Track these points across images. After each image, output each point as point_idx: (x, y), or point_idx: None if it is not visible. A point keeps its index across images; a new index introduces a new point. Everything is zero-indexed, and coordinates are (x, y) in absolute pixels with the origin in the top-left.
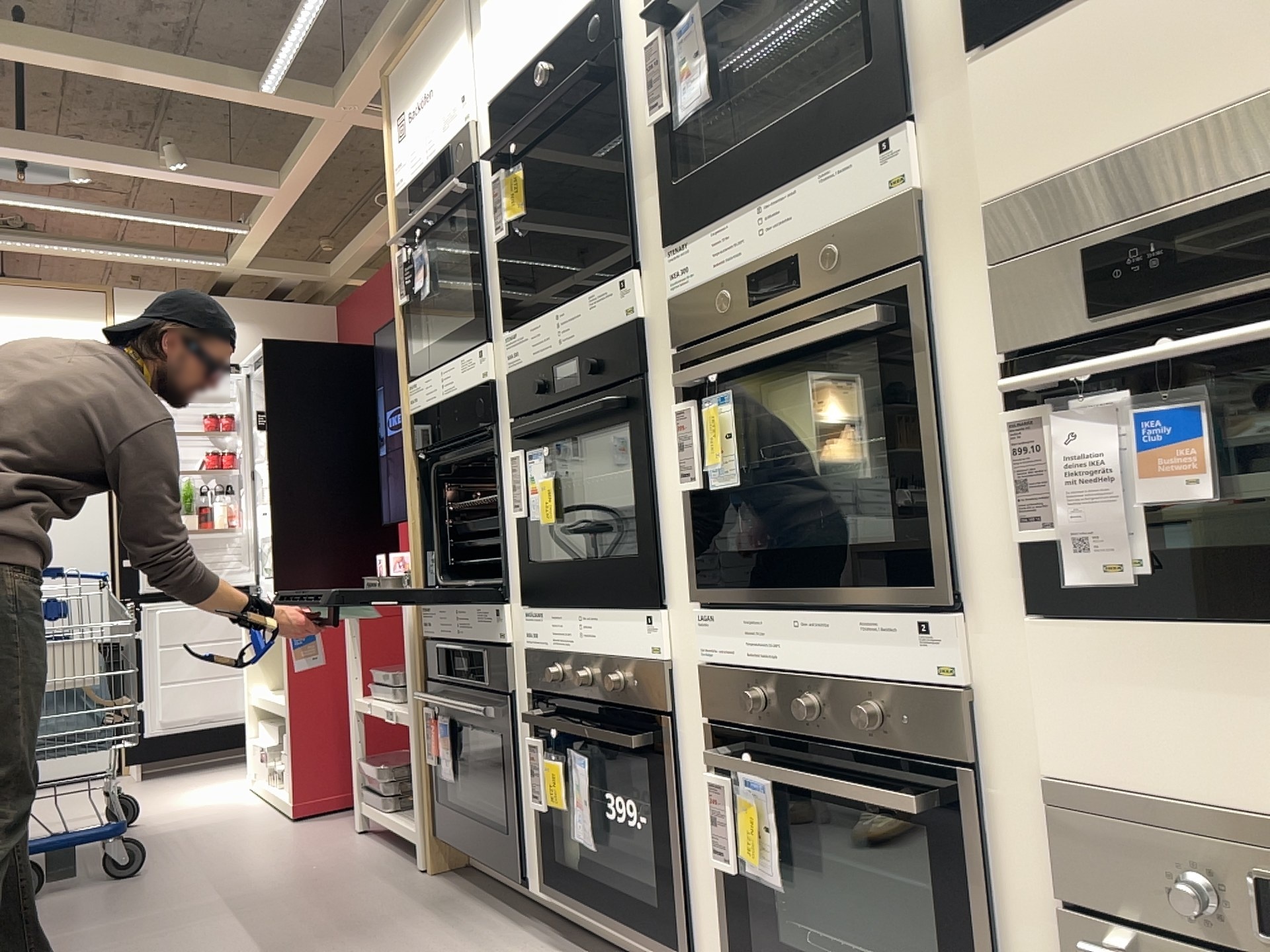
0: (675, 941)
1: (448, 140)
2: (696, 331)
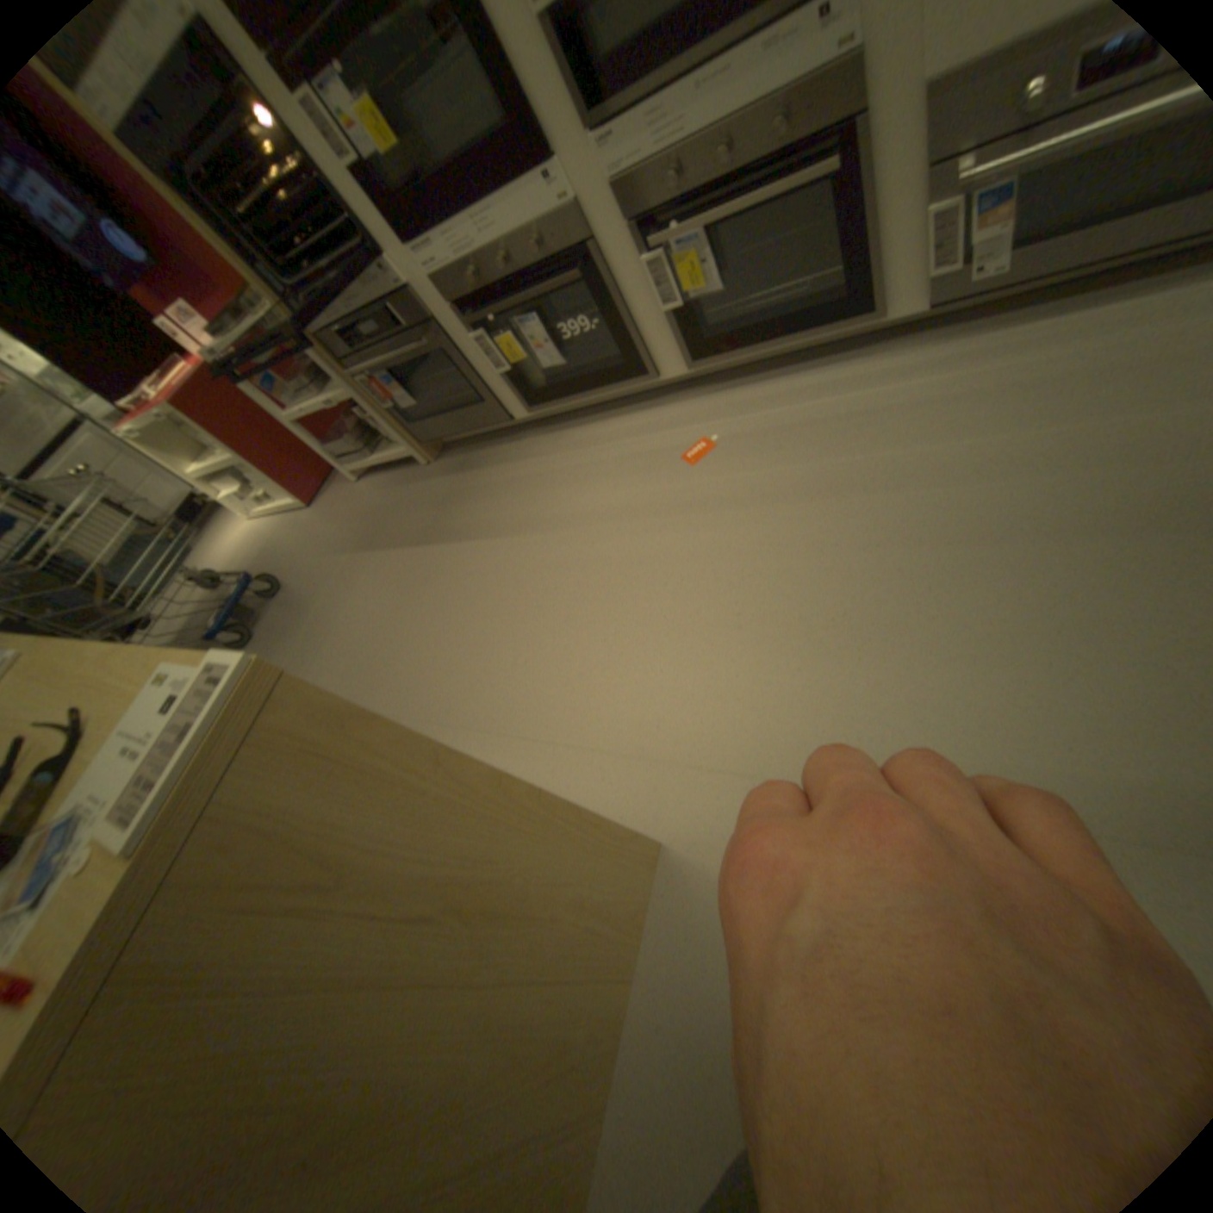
0: (642, 370)
1: None
2: None
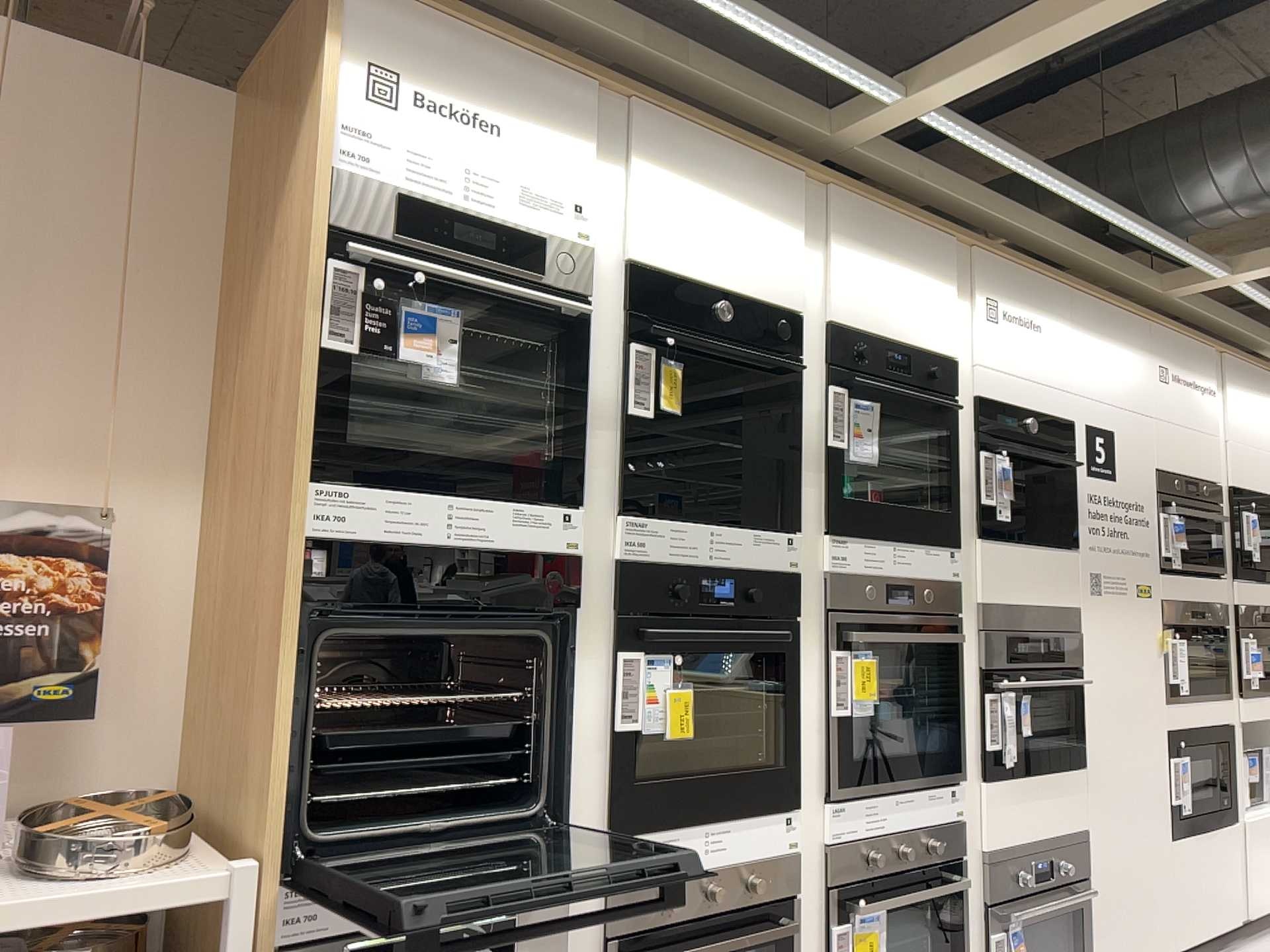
0: None
1: (543, 237)
2: (838, 598)
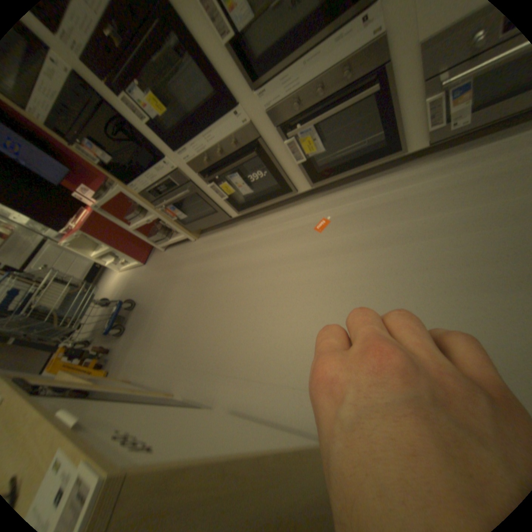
0: (290, 189)
1: None
2: None
